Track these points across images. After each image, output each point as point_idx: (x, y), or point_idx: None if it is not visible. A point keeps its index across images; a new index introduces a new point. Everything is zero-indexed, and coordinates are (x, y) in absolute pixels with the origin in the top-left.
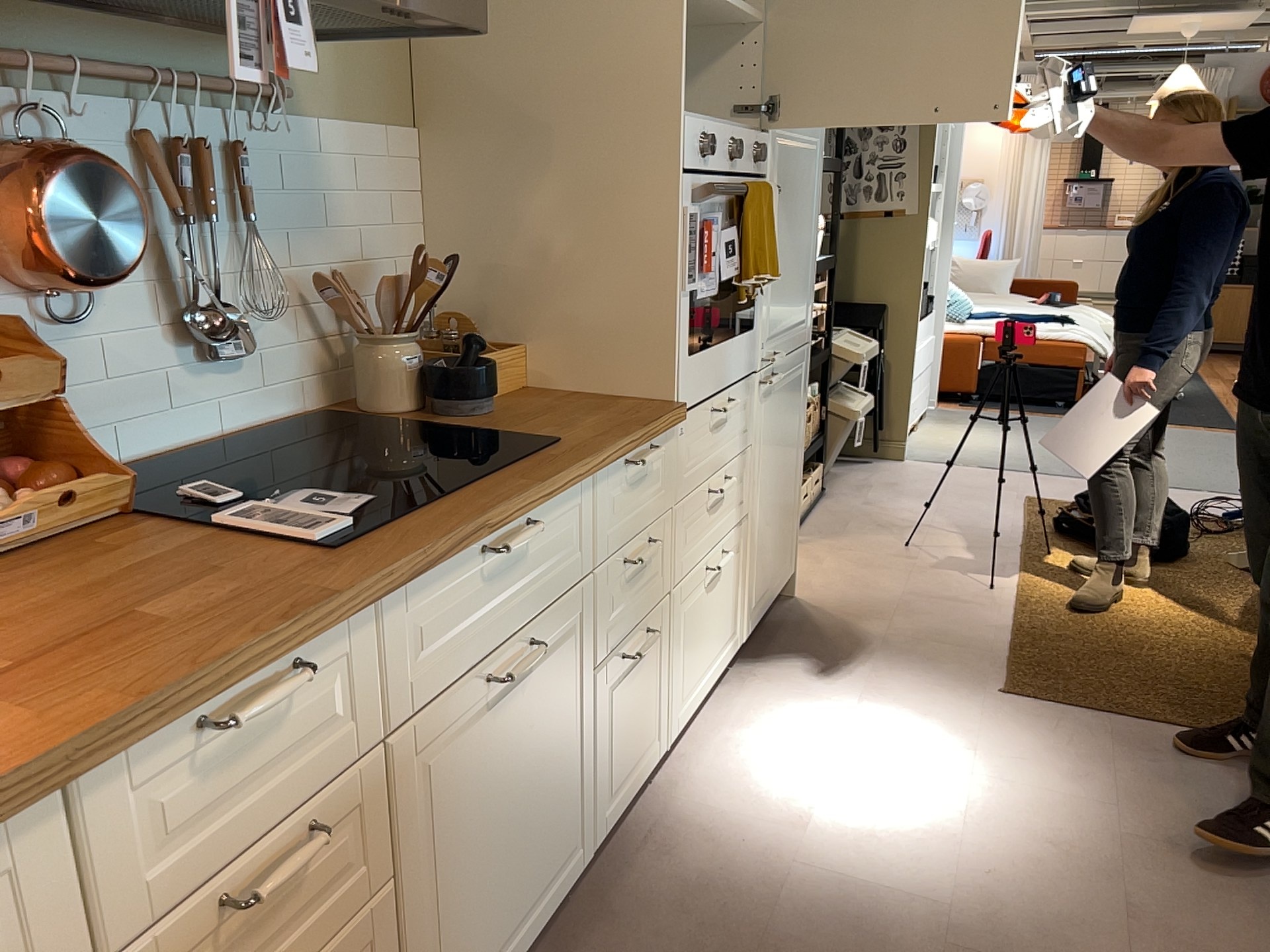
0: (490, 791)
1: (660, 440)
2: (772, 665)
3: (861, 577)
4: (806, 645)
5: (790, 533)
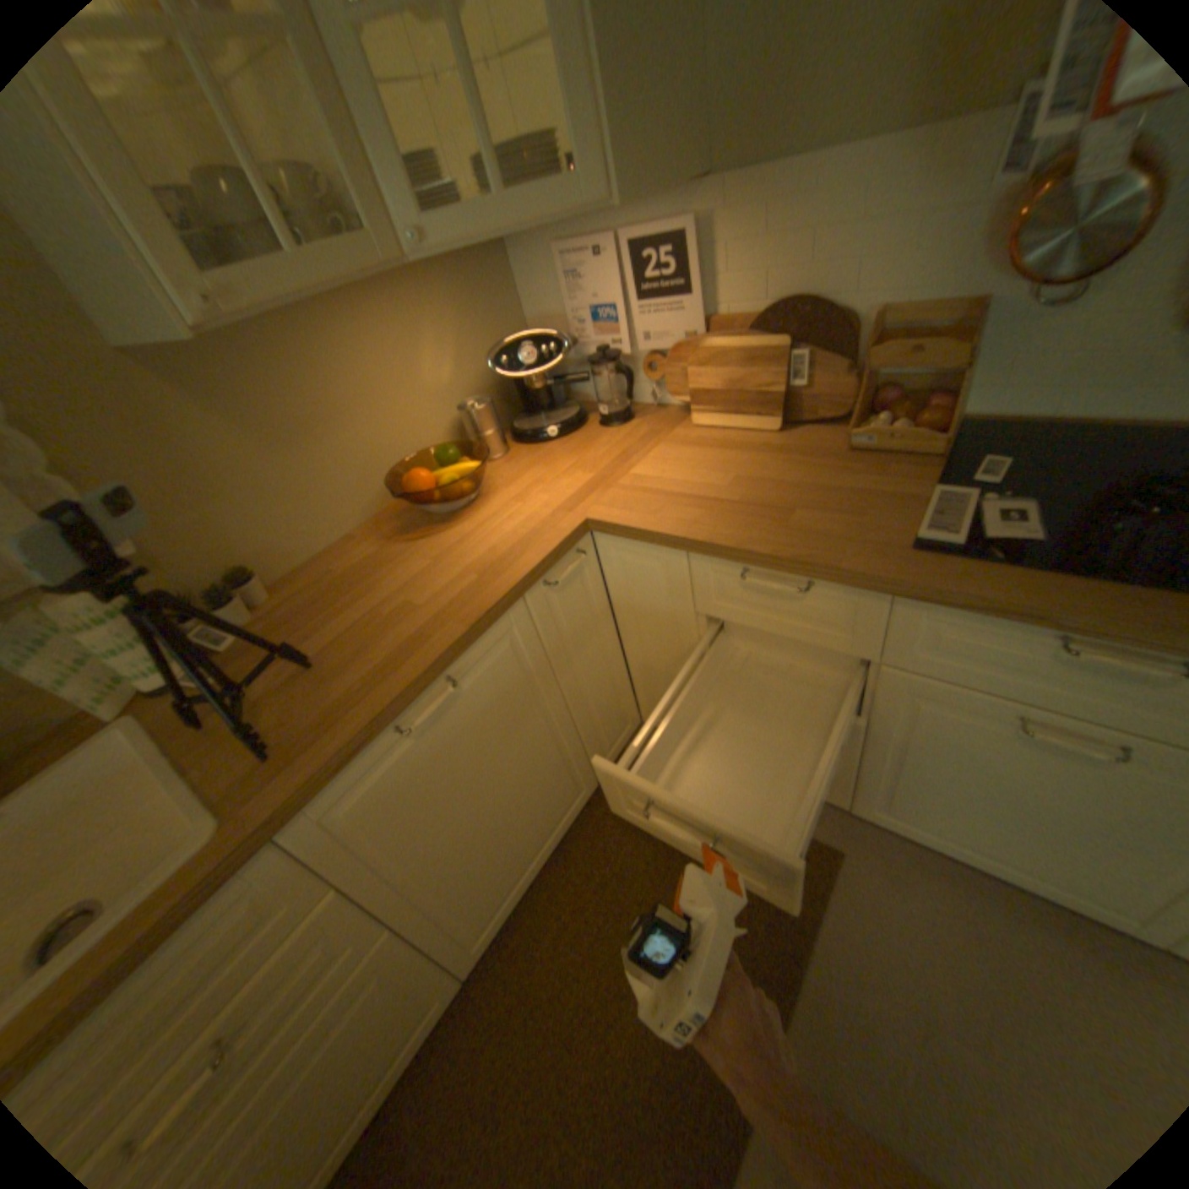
0: (1003, 779)
1: None
2: None
3: None
4: None
5: None
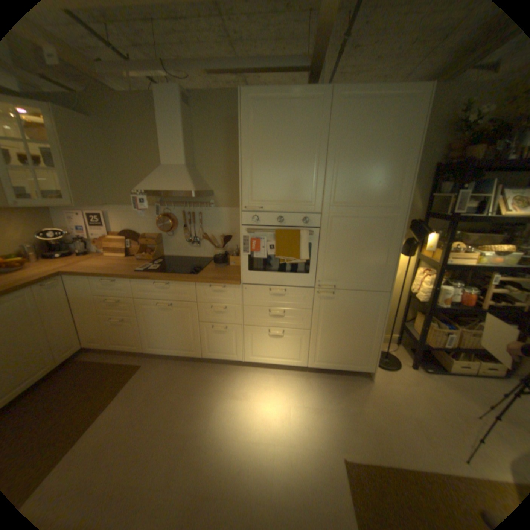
0: (161, 322)
1: (230, 286)
2: (316, 382)
3: (416, 402)
4: (337, 390)
5: (364, 356)
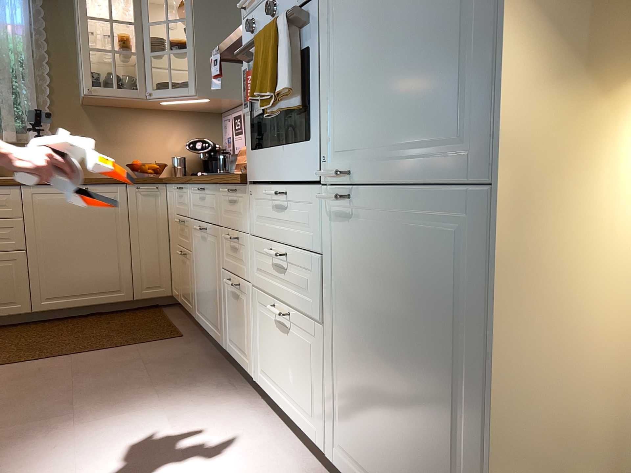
0: (202, 262)
1: (240, 190)
2: None
3: None
4: None
5: None
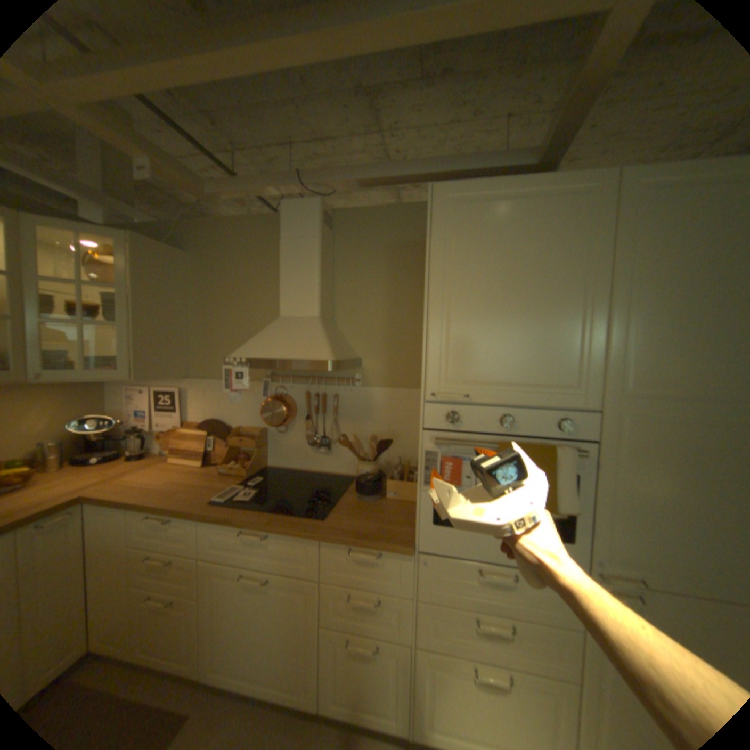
0: (243, 618)
1: (392, 557)
2: None
3: None
4: None
5: None
